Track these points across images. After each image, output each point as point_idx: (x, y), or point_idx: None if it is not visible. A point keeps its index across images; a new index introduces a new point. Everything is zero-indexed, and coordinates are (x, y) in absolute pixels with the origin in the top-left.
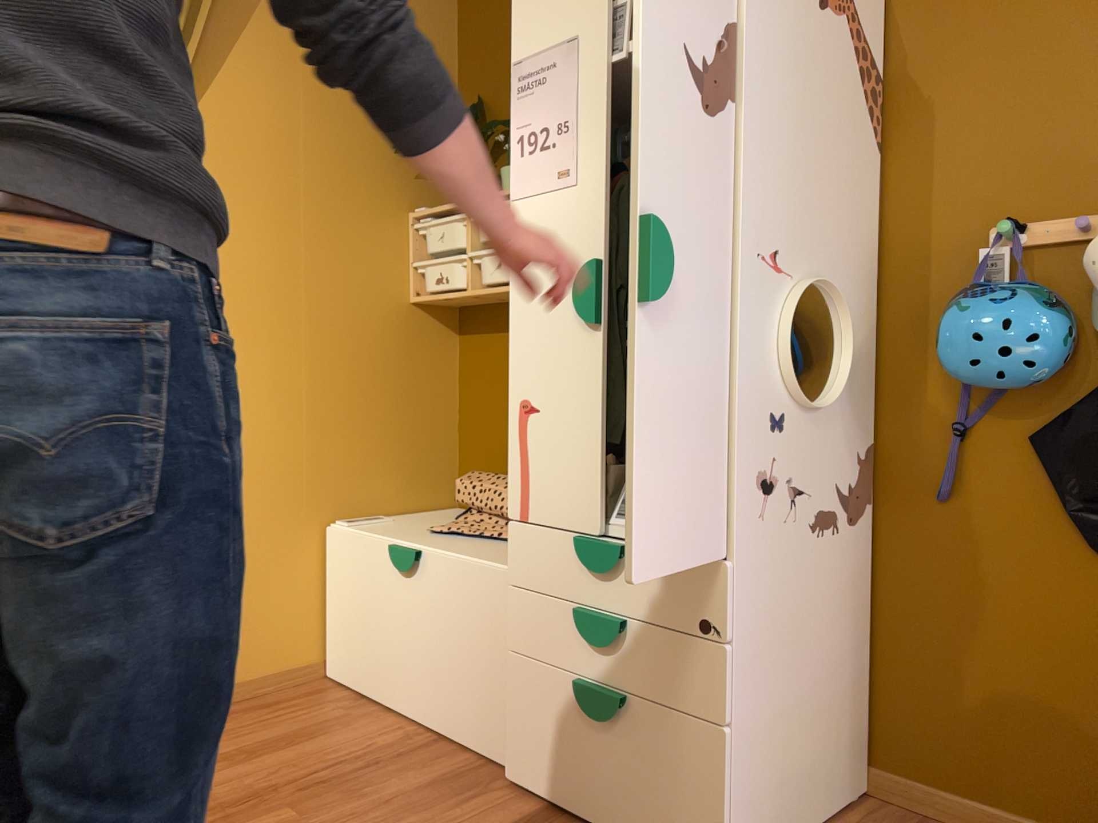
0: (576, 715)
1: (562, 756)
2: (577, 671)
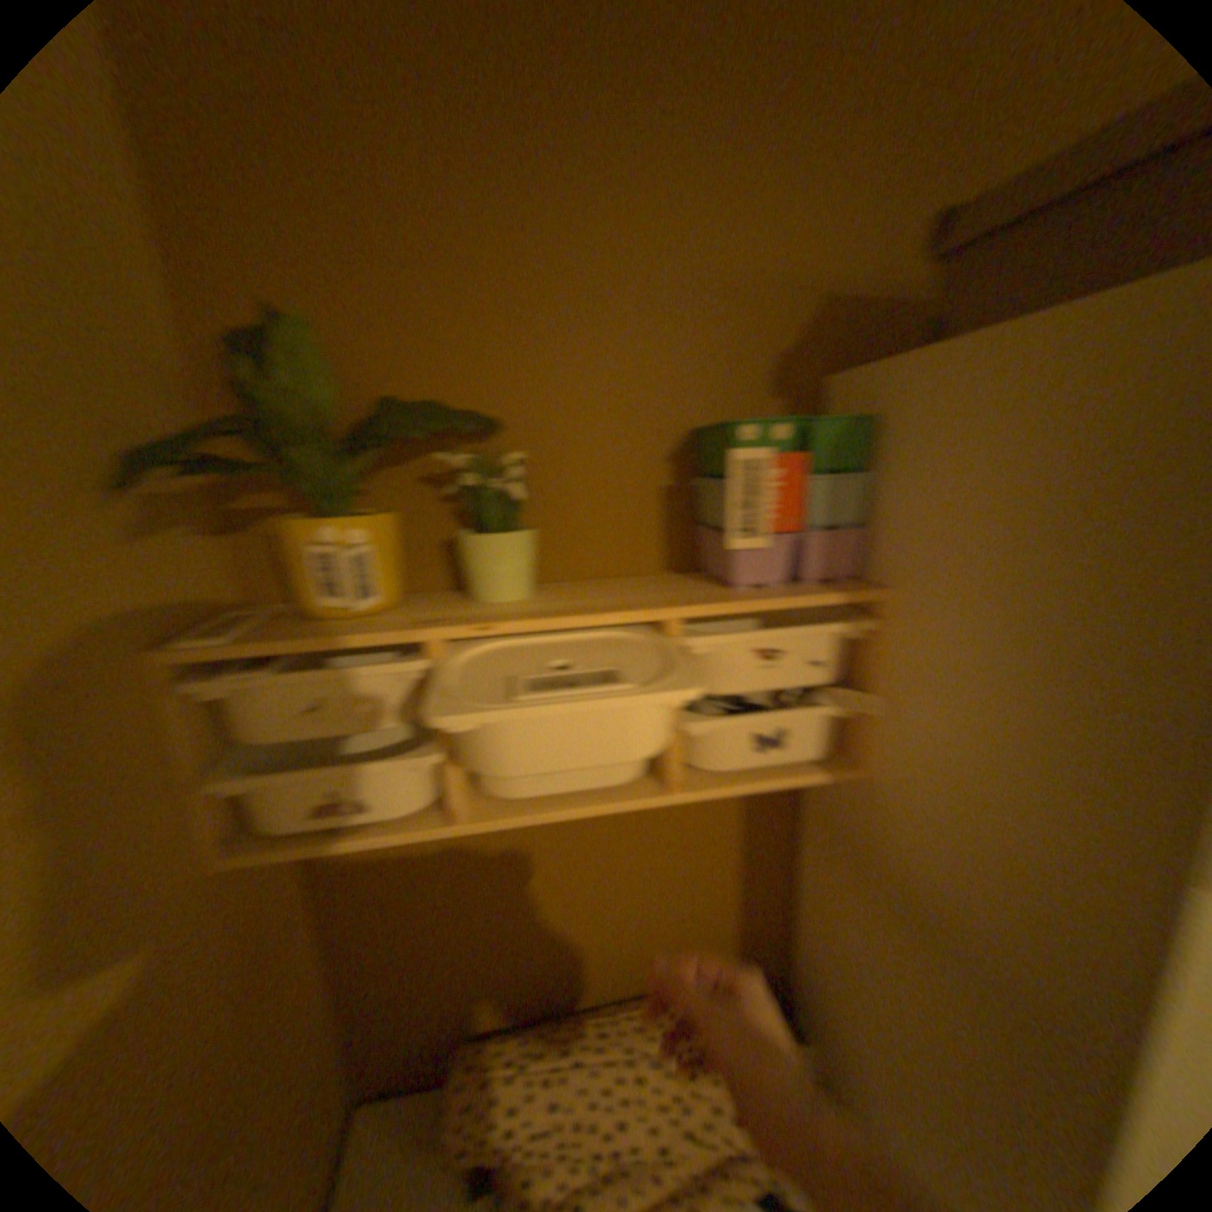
0: None
1: None
2: None
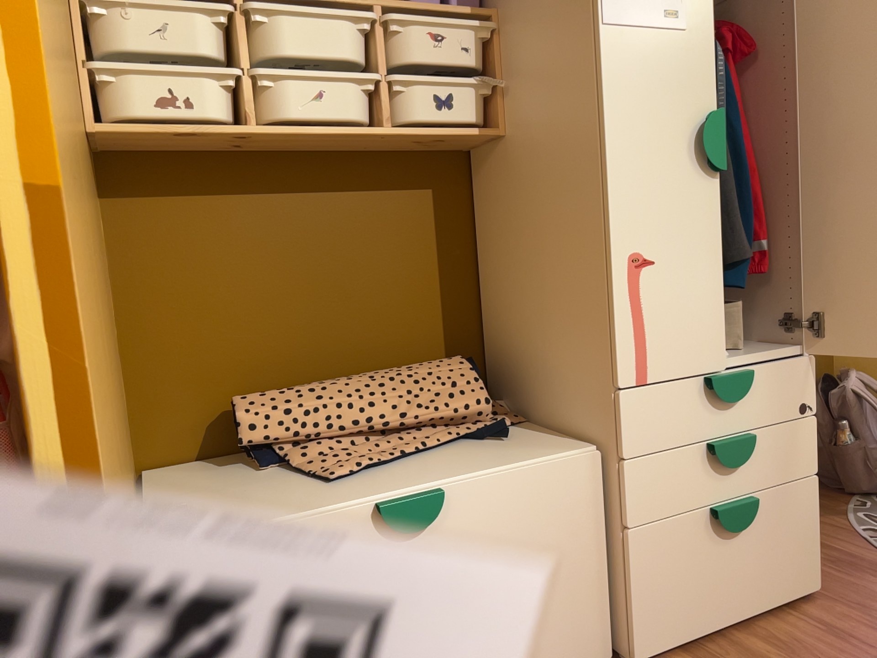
0: (709, 541)
1: (699, 588)
2: (710, 501)
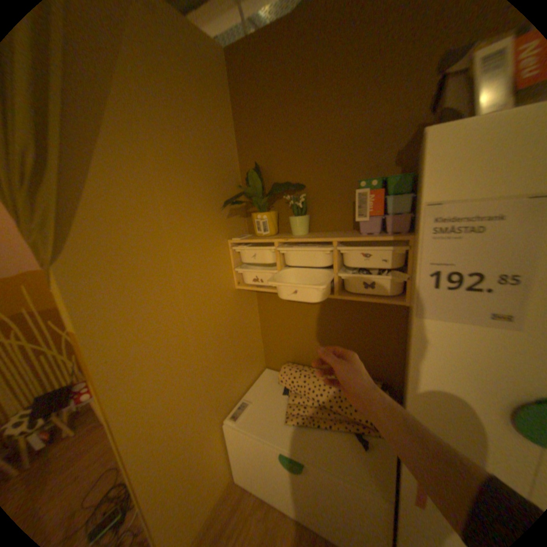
0: None
1: None
2: None
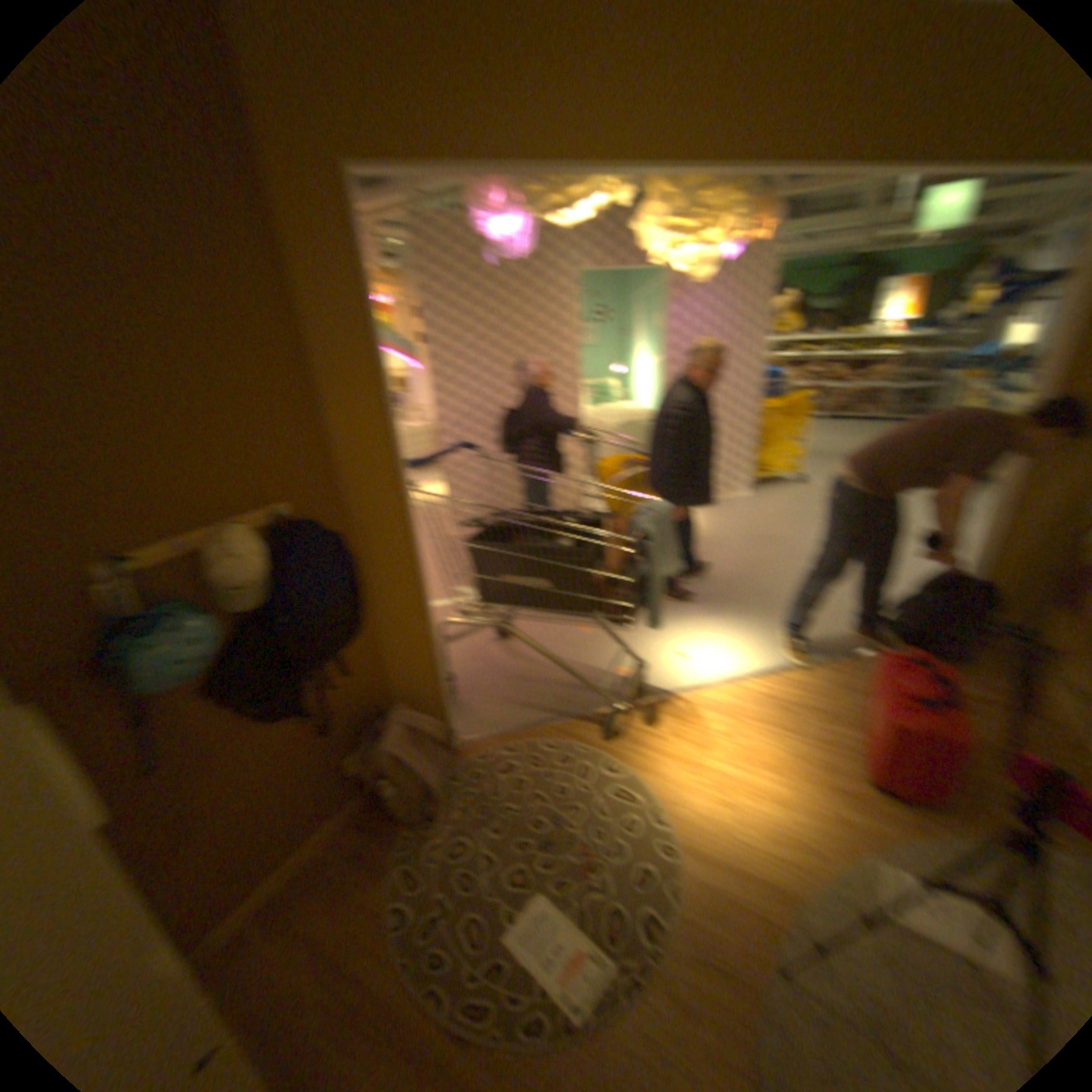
0: None
1: None
2: None
